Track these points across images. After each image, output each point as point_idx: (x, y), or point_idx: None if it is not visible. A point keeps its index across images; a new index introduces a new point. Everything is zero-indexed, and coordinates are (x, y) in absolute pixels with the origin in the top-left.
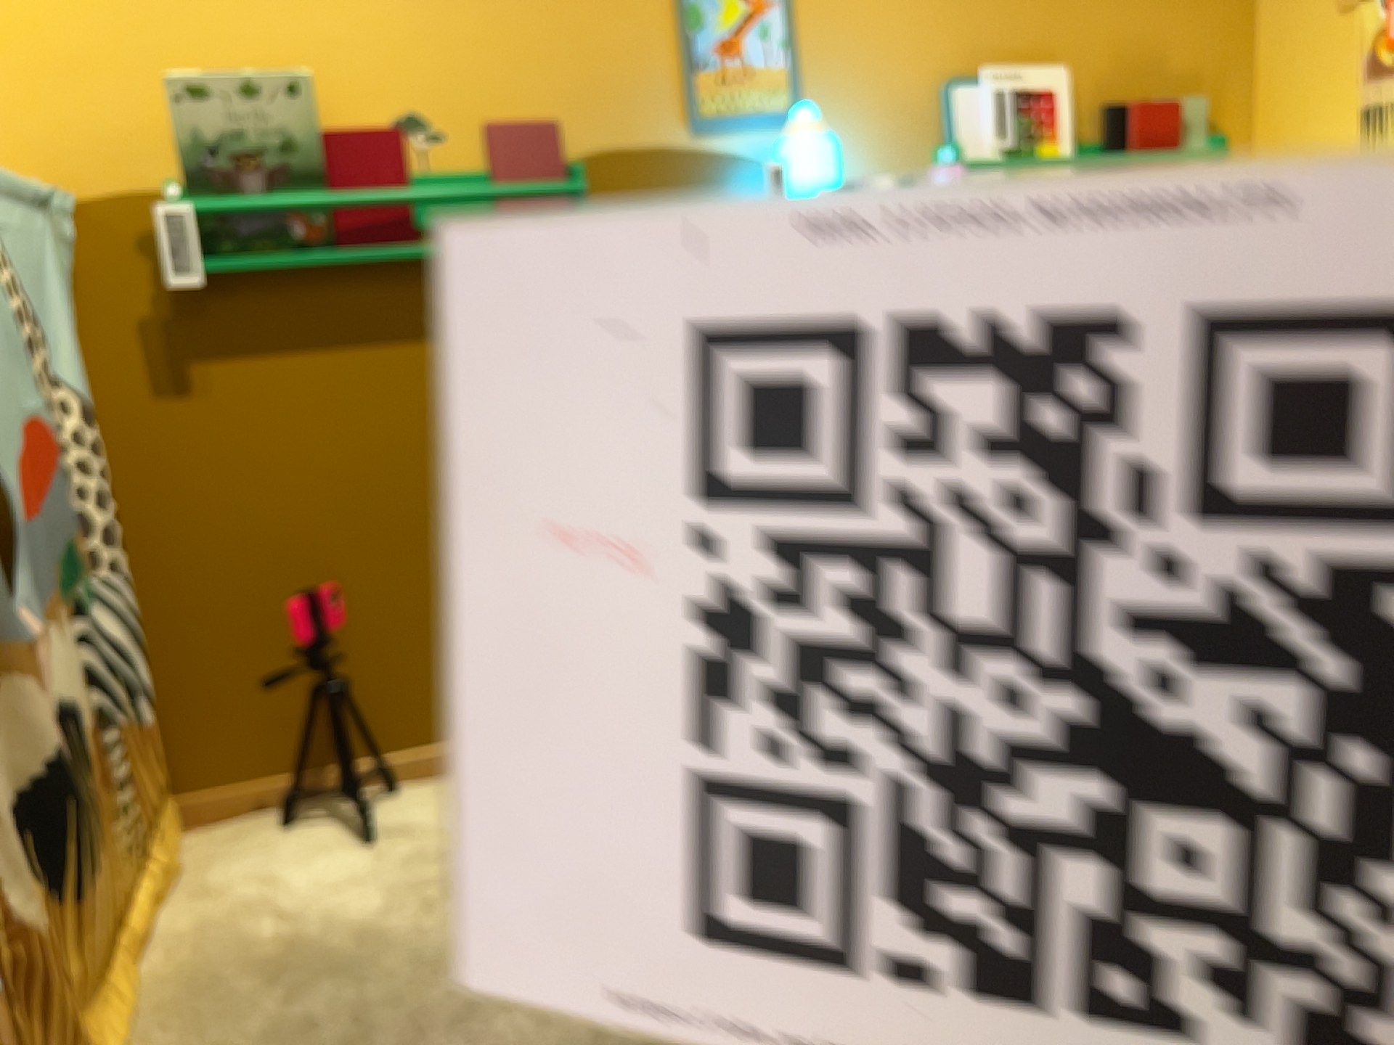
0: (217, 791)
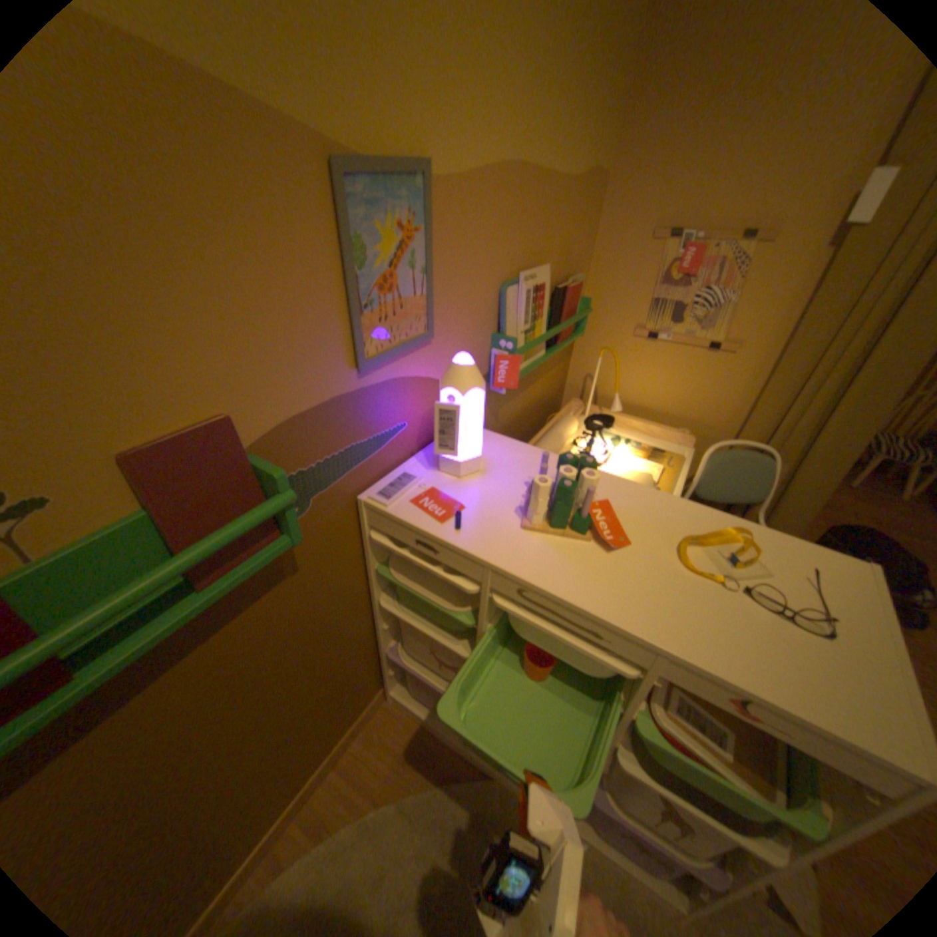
0: None
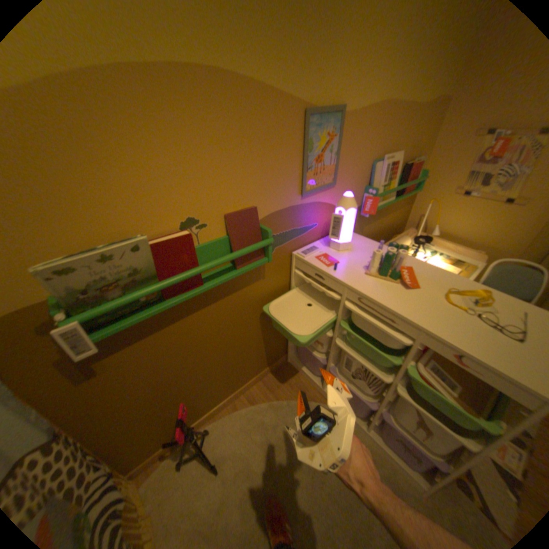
0: (145, 461)
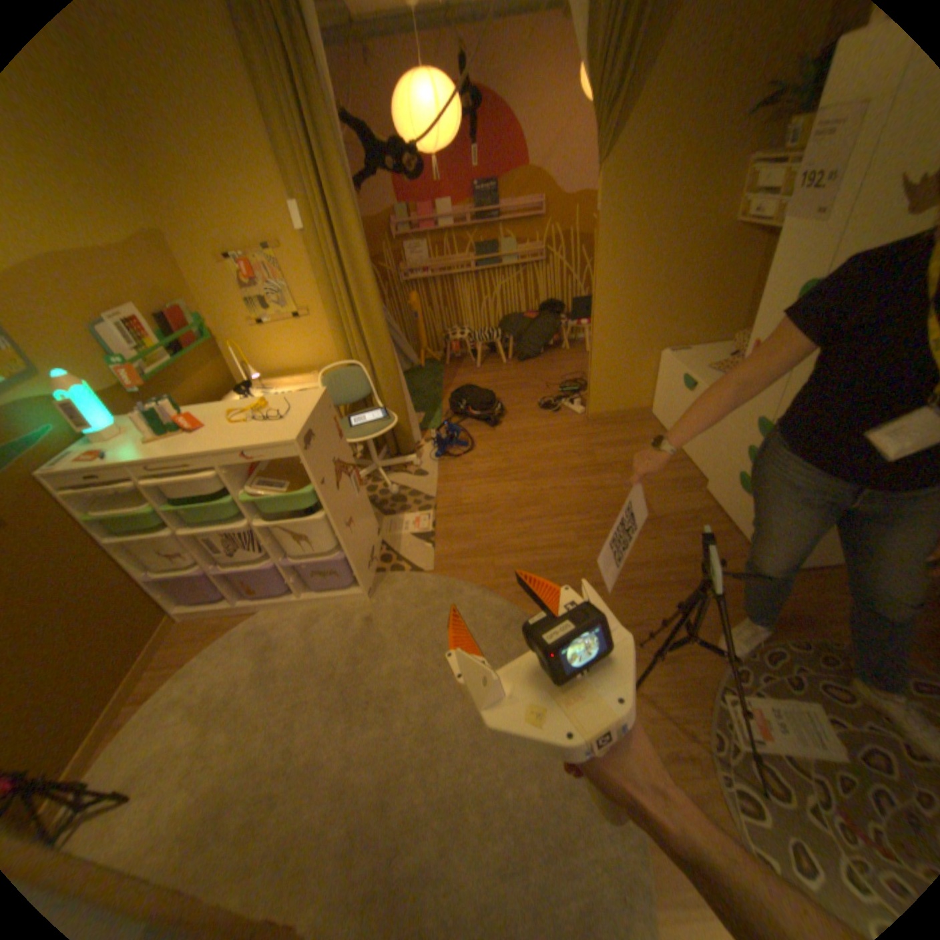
0: None
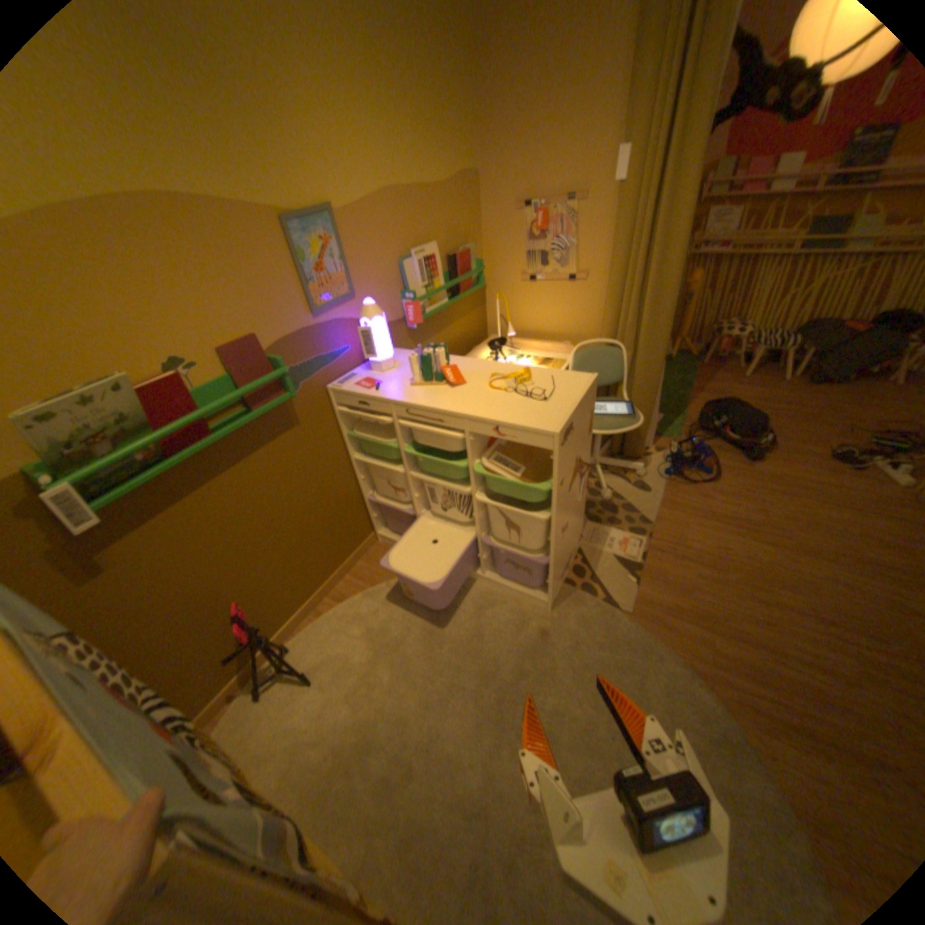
0: (207, 708)
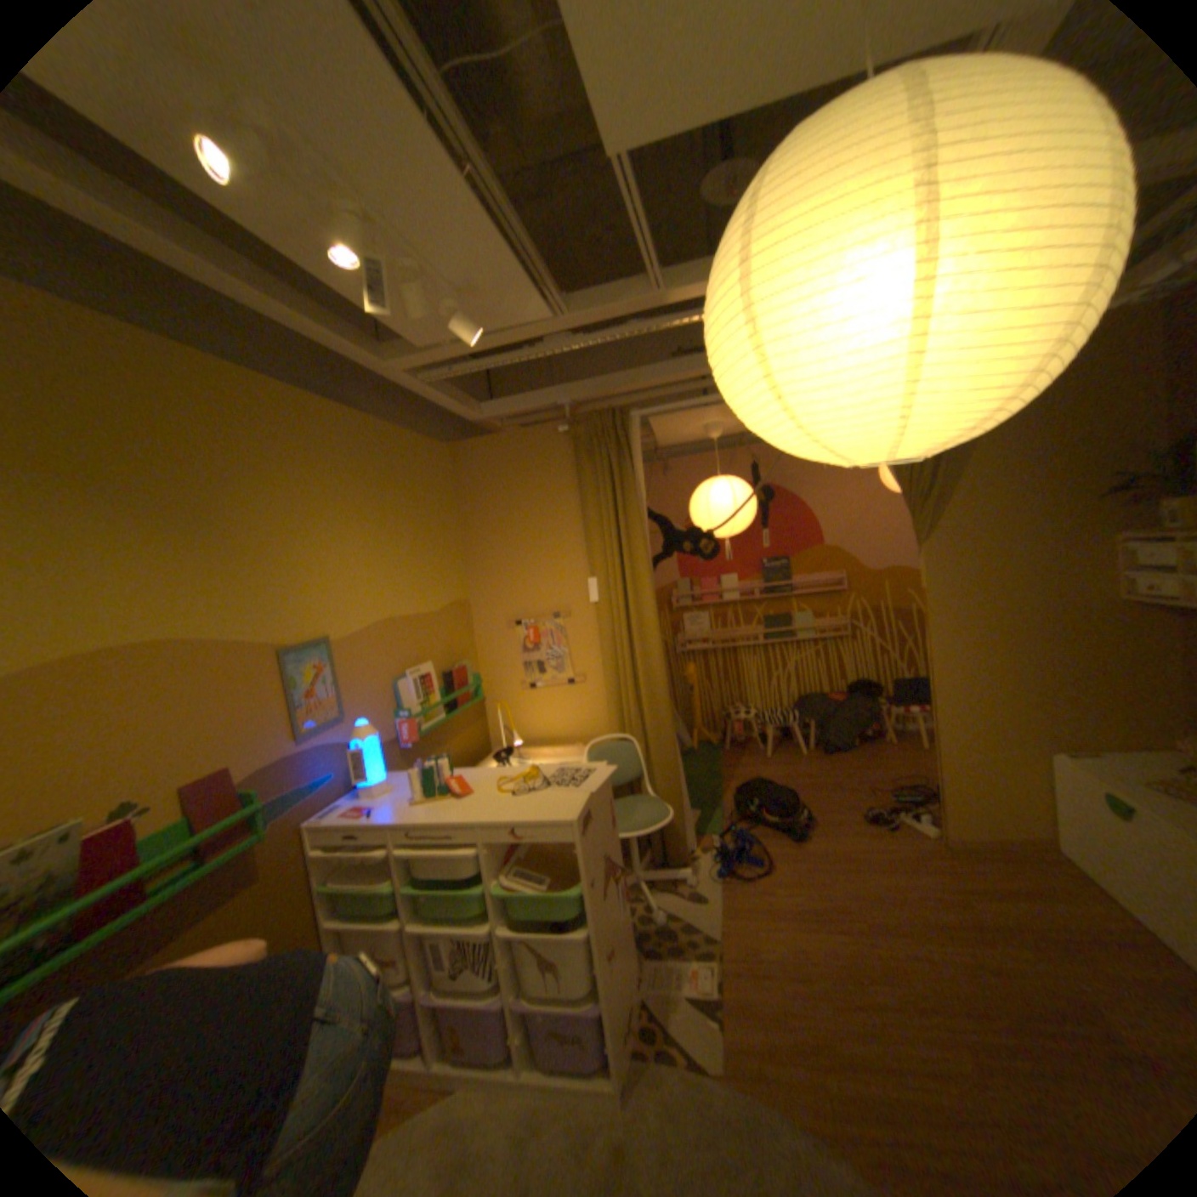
0: None
